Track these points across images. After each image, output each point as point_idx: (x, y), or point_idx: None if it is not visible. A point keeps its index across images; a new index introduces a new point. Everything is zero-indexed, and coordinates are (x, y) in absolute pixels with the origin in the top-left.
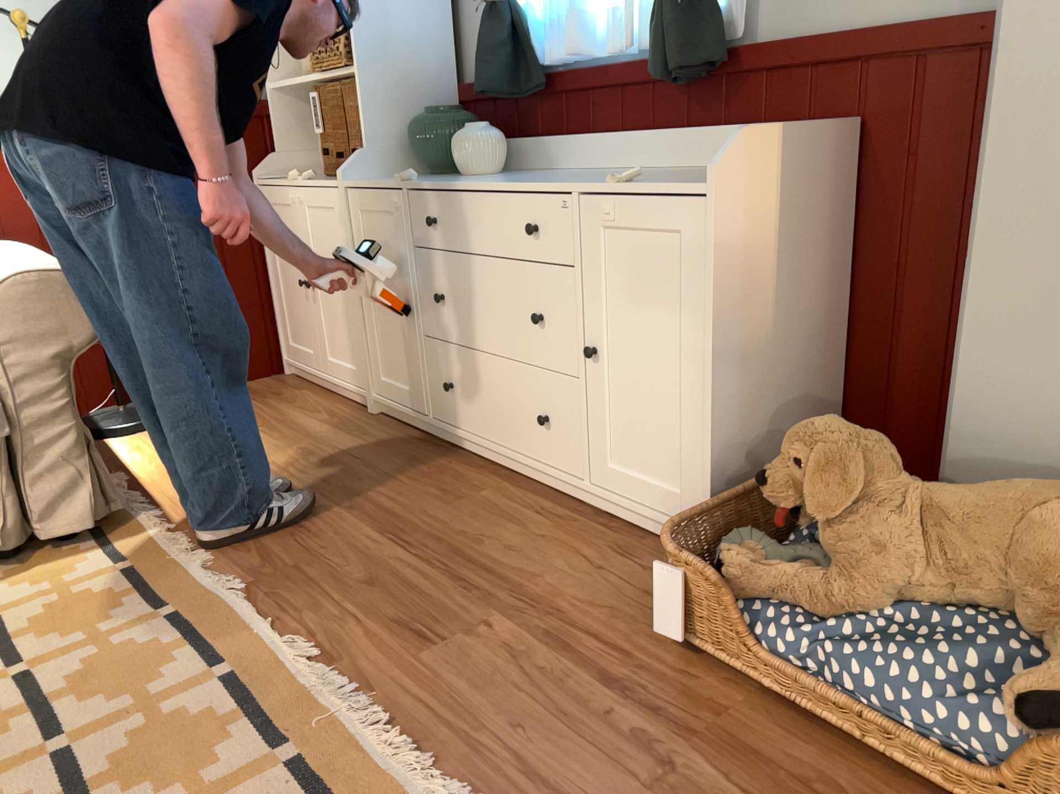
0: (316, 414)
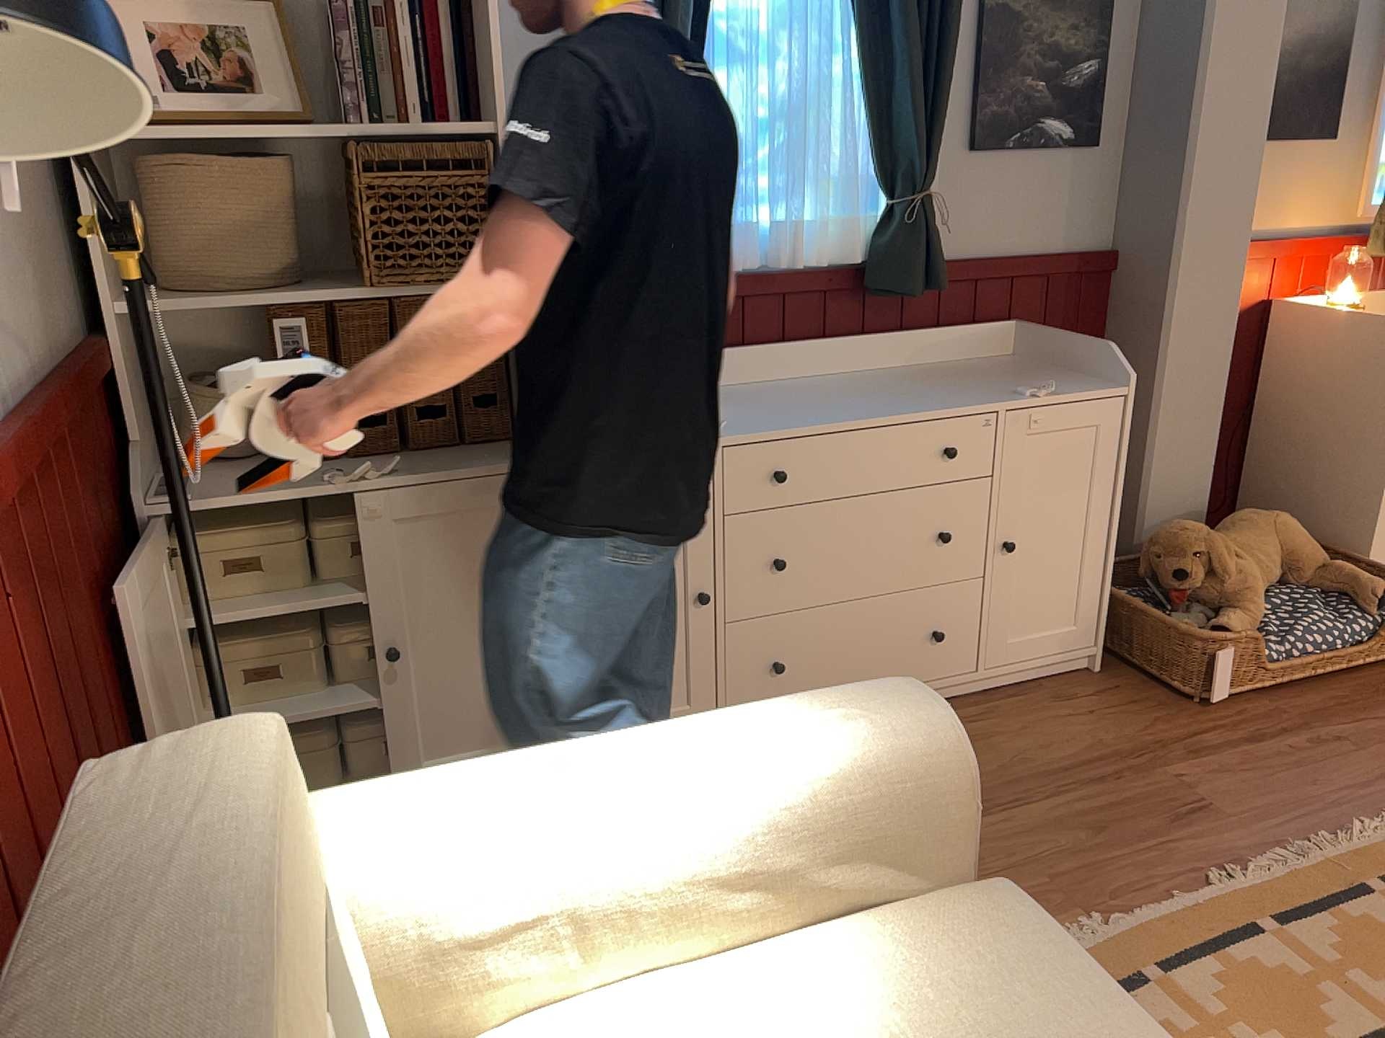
0: None
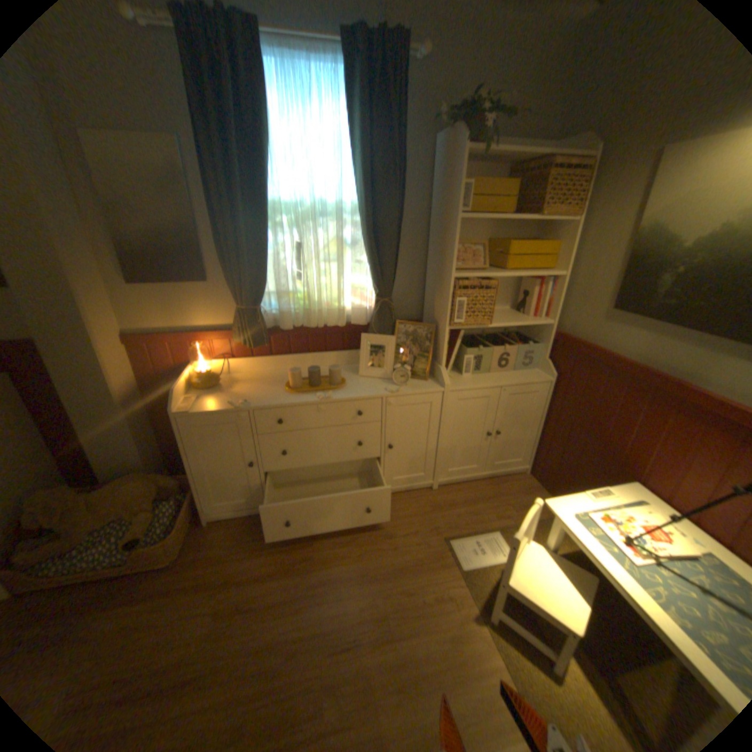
0: None
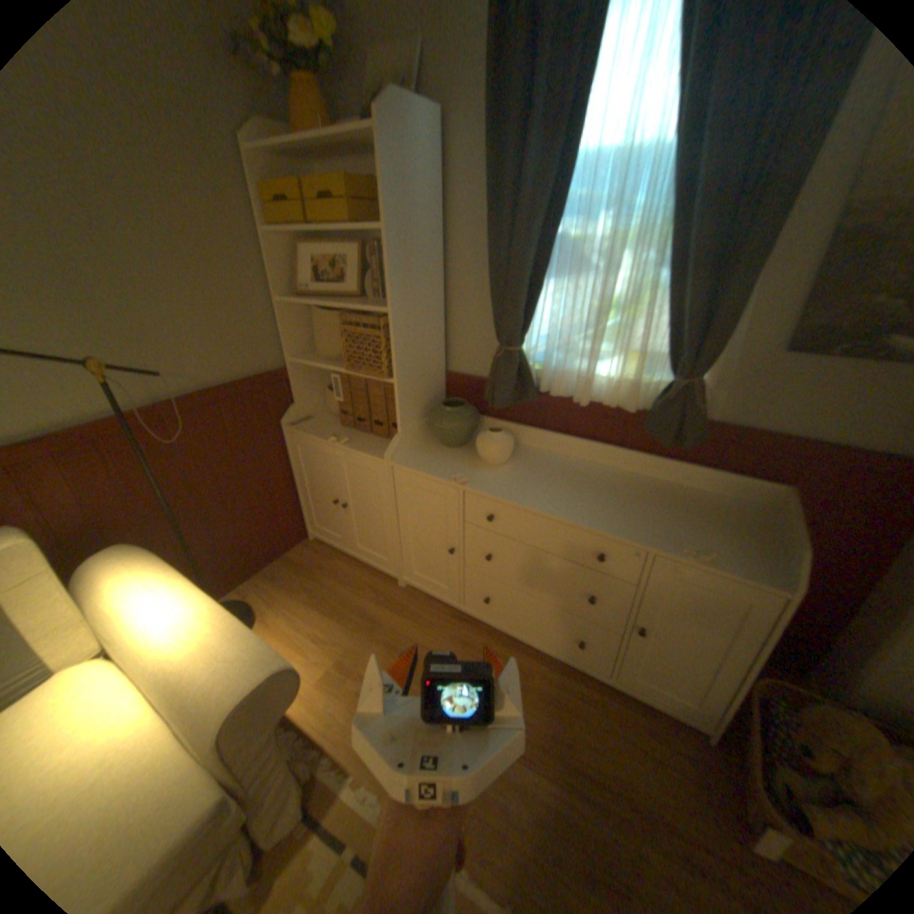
0: (364, 590)
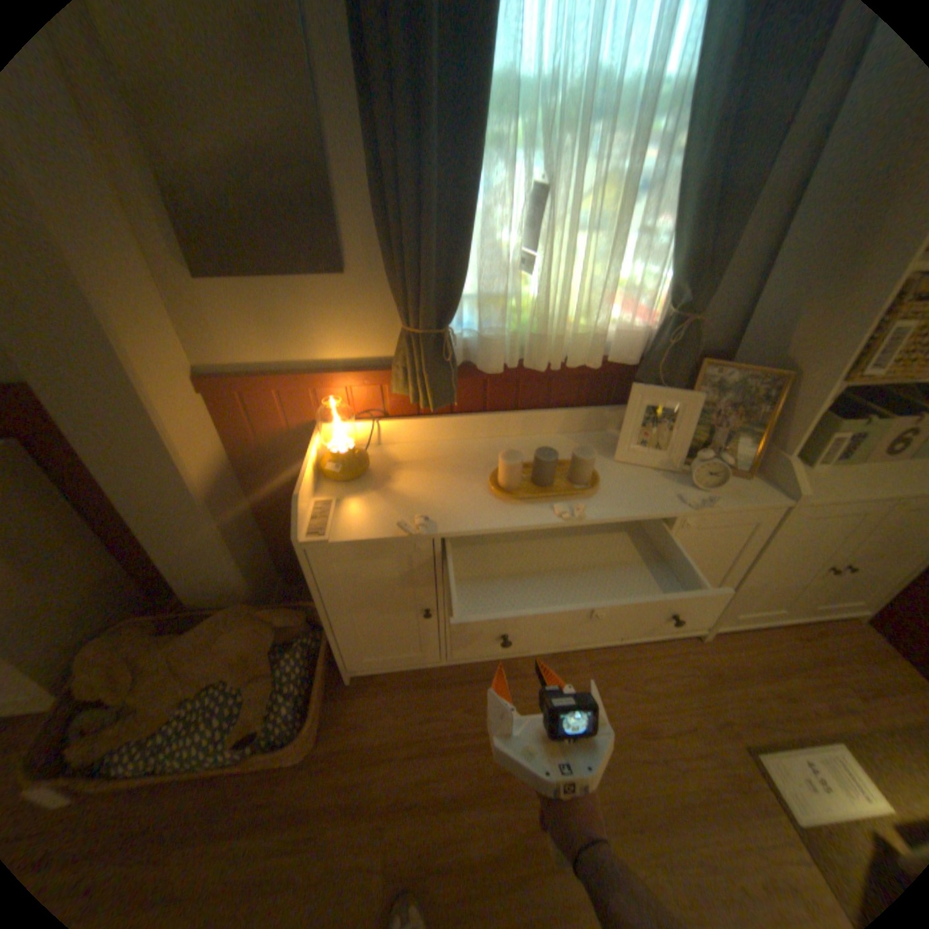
0: None
